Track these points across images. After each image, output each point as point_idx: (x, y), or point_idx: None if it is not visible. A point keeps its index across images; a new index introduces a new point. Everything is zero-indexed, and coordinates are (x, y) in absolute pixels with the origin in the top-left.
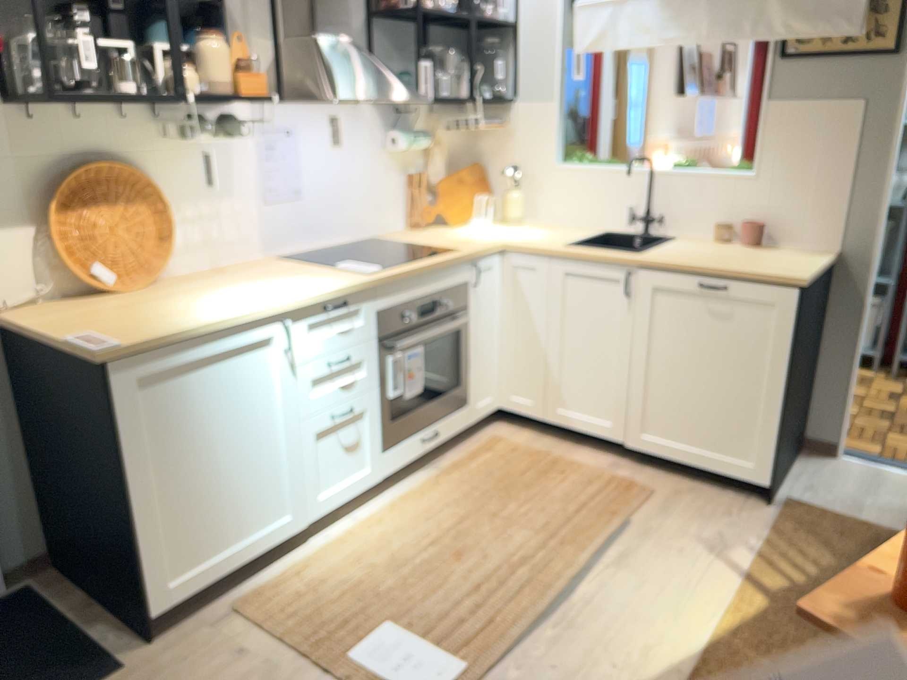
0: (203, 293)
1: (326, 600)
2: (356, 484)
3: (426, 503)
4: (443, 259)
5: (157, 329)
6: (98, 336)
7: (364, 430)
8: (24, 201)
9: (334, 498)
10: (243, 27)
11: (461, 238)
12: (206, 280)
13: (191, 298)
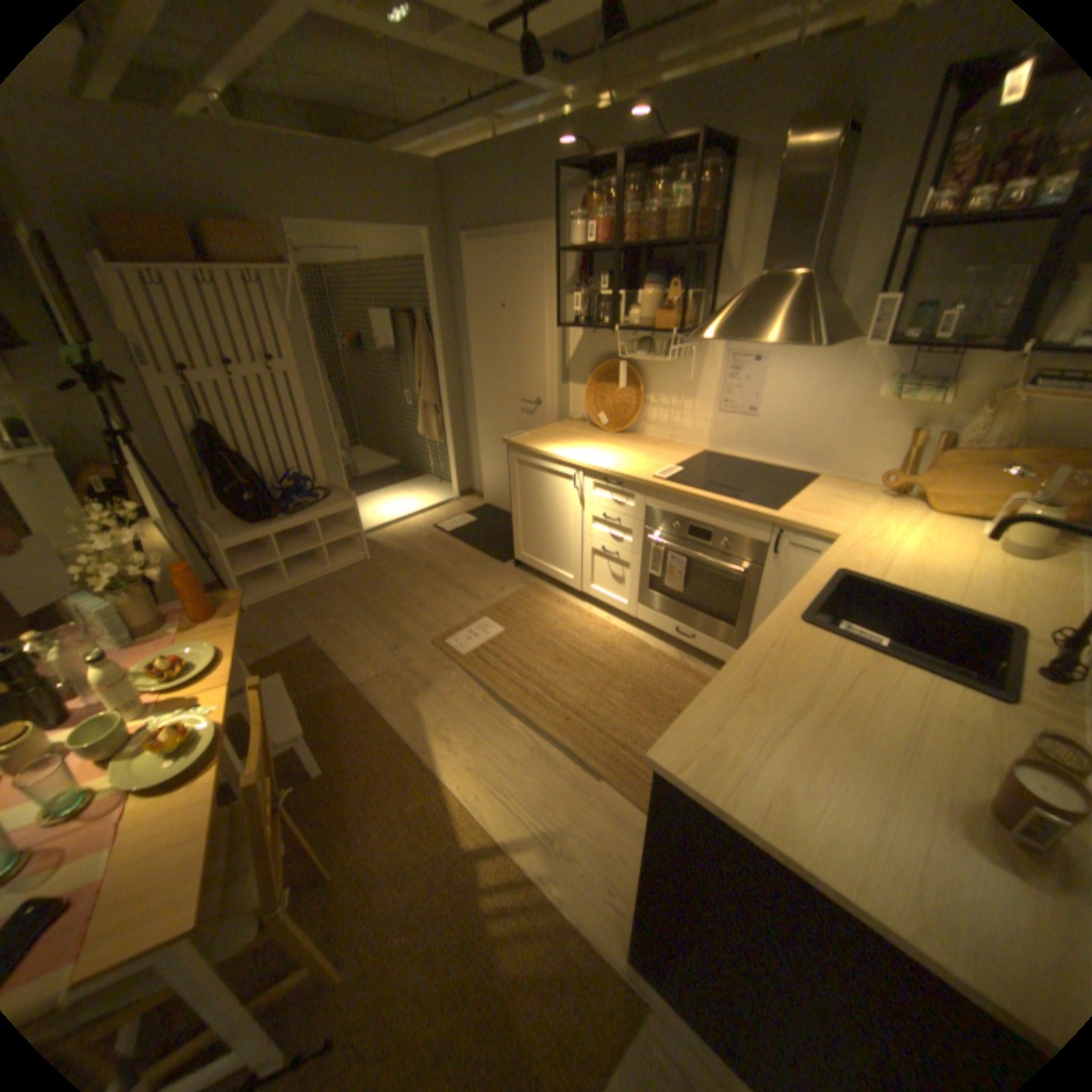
0: (600, 444)
1: (529, 609)
2: (614, 601)
3: (625, 649)
4: (724, 503)
5: (531, 444)
6: (523, 436)
7: (626, 575)
8: (589, 373)
9: (598, 593)
10: (737, 267)
11: (845, 513)
12: (634, 442)
13: (588, 443)
